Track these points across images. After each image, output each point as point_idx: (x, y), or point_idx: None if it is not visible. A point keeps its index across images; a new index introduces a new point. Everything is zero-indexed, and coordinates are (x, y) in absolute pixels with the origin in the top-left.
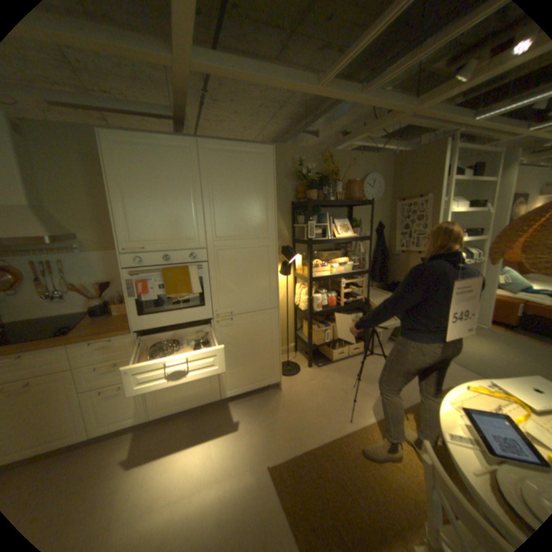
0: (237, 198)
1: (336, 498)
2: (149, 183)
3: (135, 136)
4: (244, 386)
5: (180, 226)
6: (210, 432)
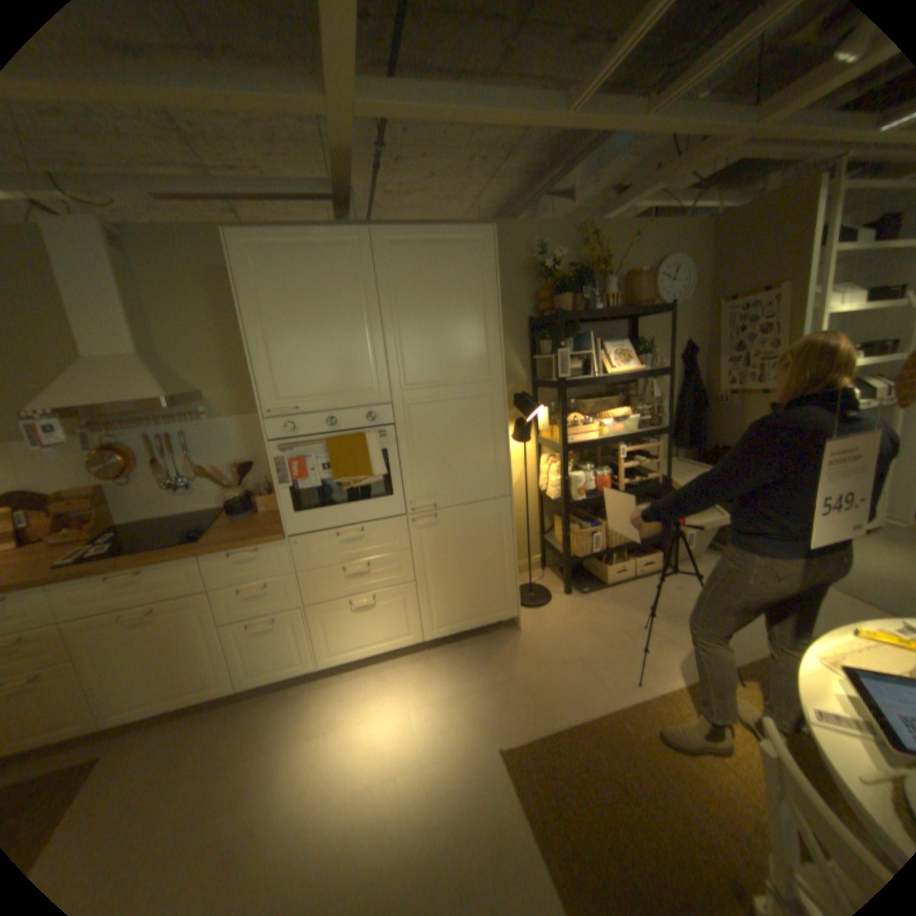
0: (436, 319)
1: (615, 805)
2: (300, 305)
3: (274, 233)
4: (458, 621)
5: (348, 370)
6: (408, 691)
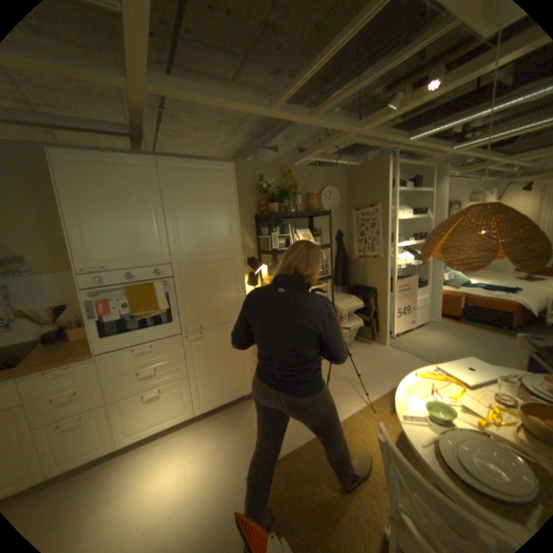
0: (200, 213)
1: (313, 495)
2: (107, 201)
3: (88, 154)
4: (217, 399)
5: (141, 243)
6: (184, 452)
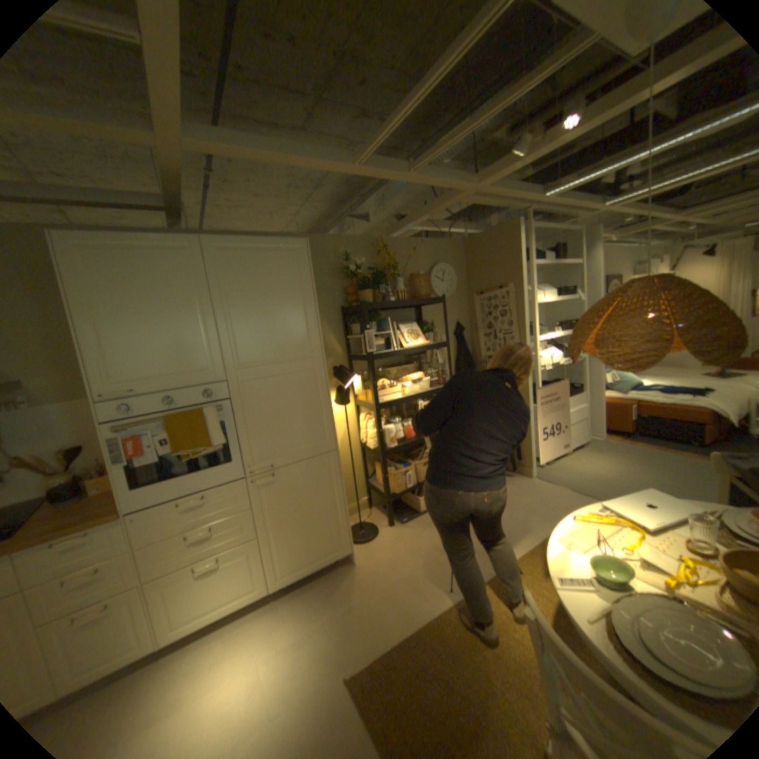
0: (264, 309)
1: (440, 700)
2: (133, 299)
3: (106, 237)
4: (299, 568)
5: (183, 354)
6: (255, 647)
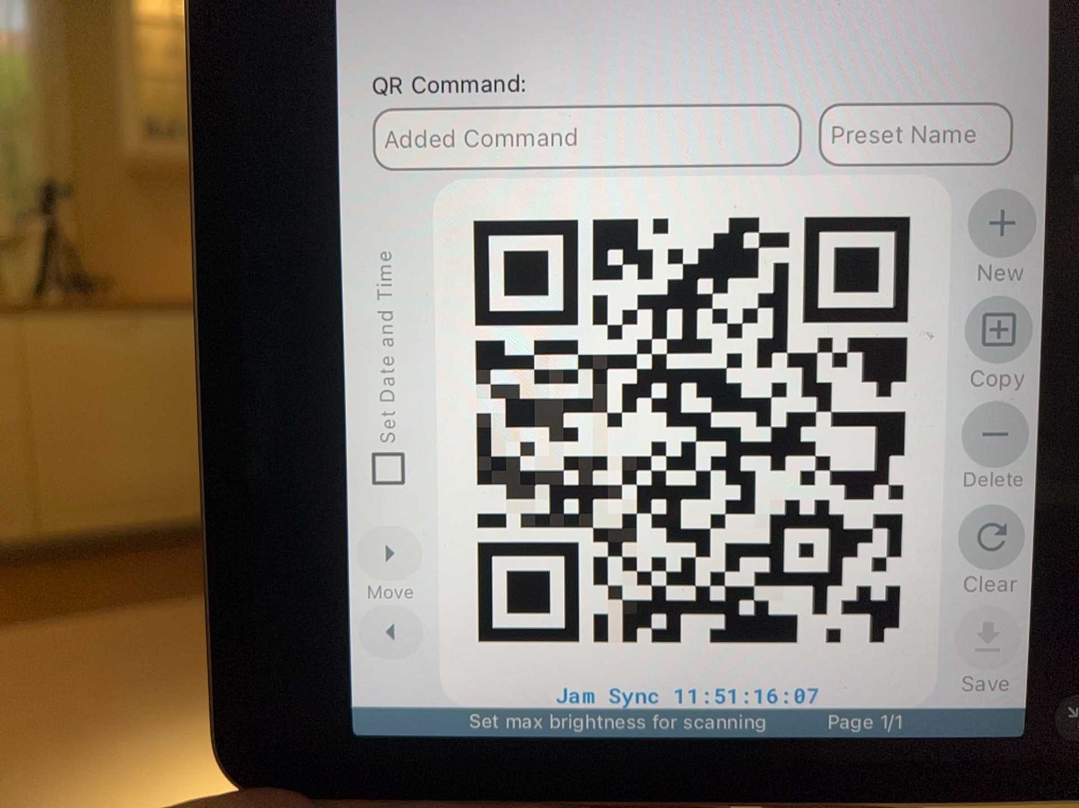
0: None
1: None
2: None
3: None
4: None
5: None
6: None
